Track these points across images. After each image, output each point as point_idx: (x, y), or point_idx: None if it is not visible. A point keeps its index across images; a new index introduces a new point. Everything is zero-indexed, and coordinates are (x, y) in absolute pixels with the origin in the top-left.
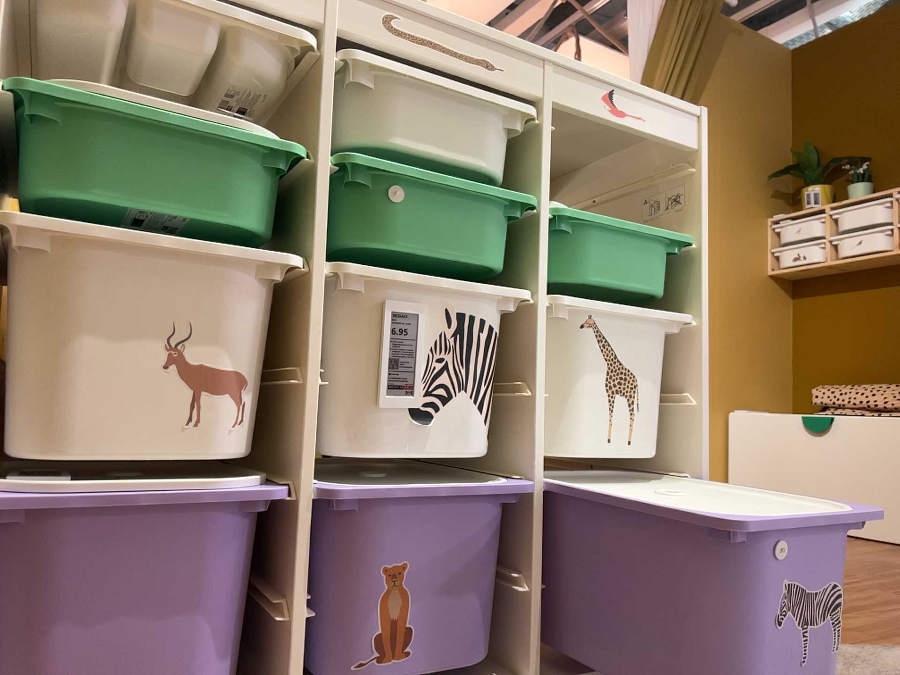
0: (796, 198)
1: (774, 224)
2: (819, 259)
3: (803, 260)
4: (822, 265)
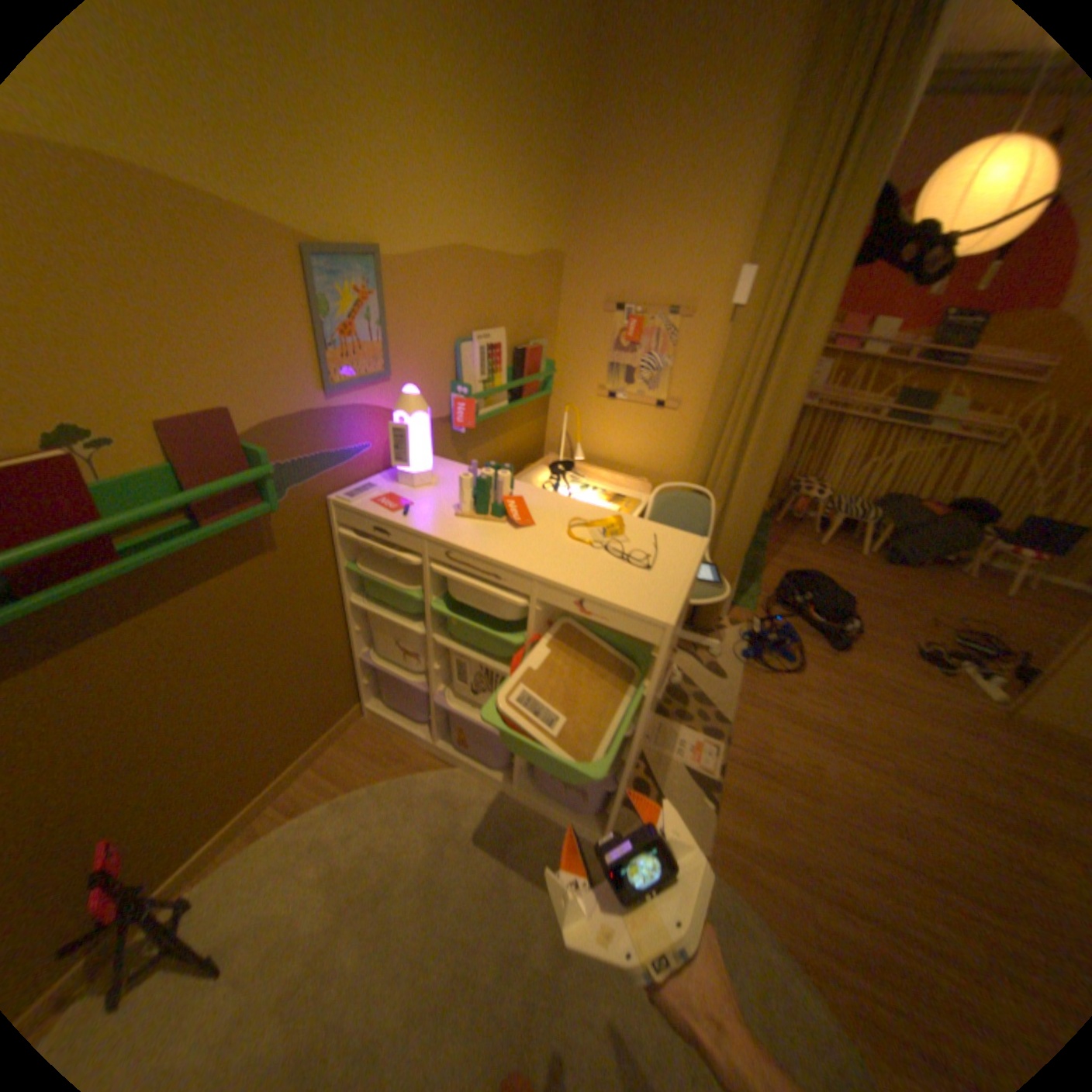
0: None
1: None
2: None
3: None
4: None
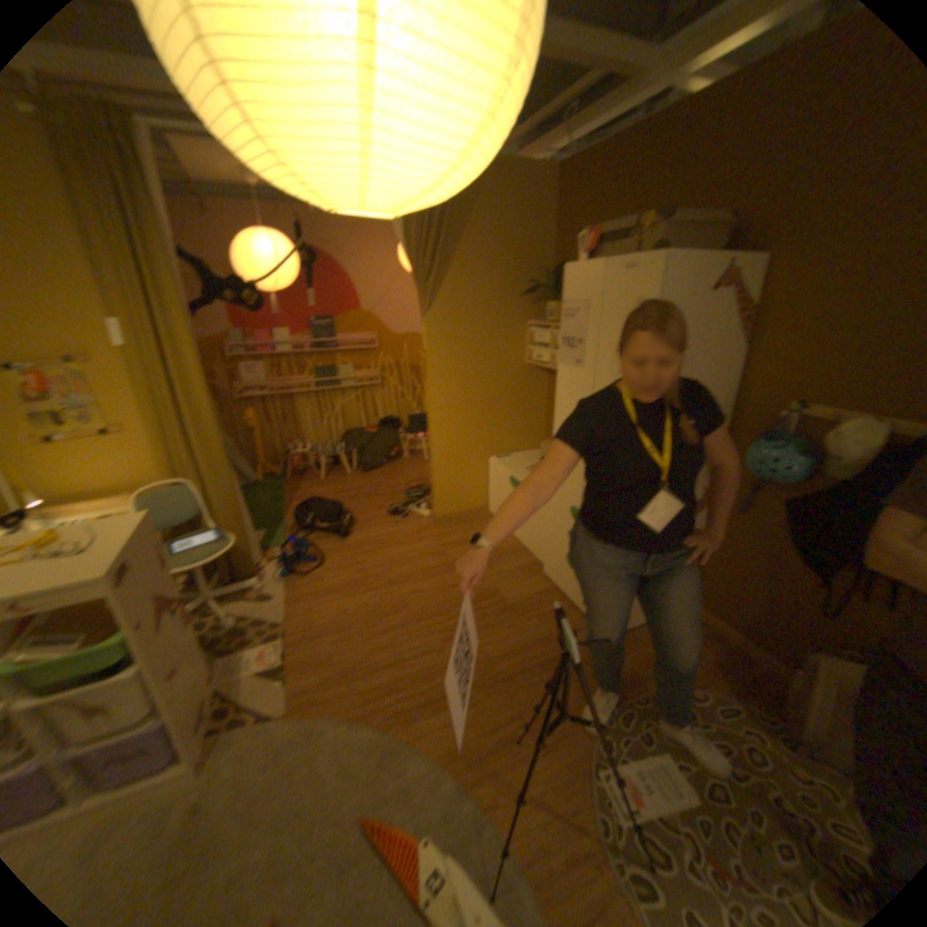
0: (546, 309)
1: (531, 329)
2: (549, 363)
3: (543, 361)
4: (550, 368)
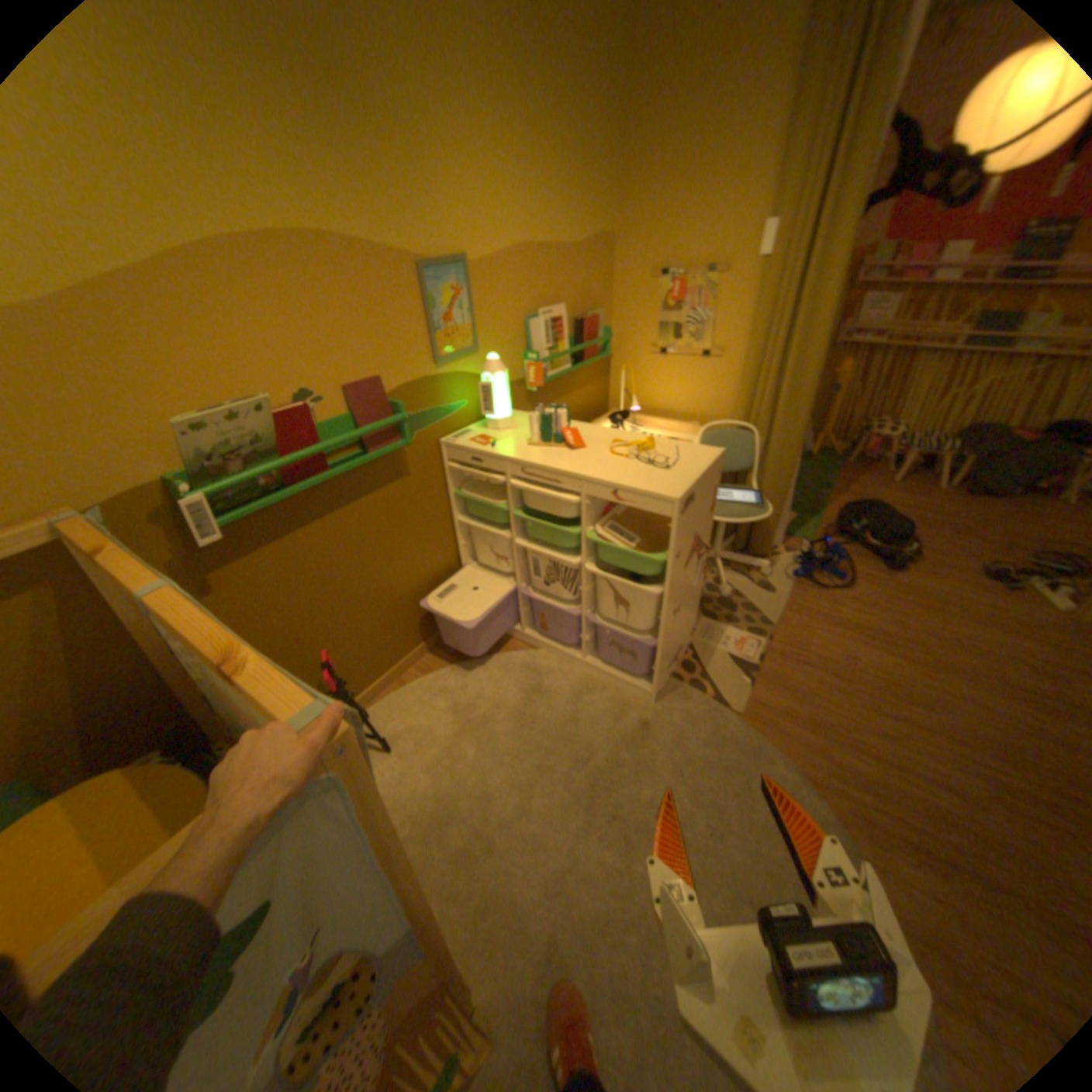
0: None
1: None
2: None
3: None
4: None
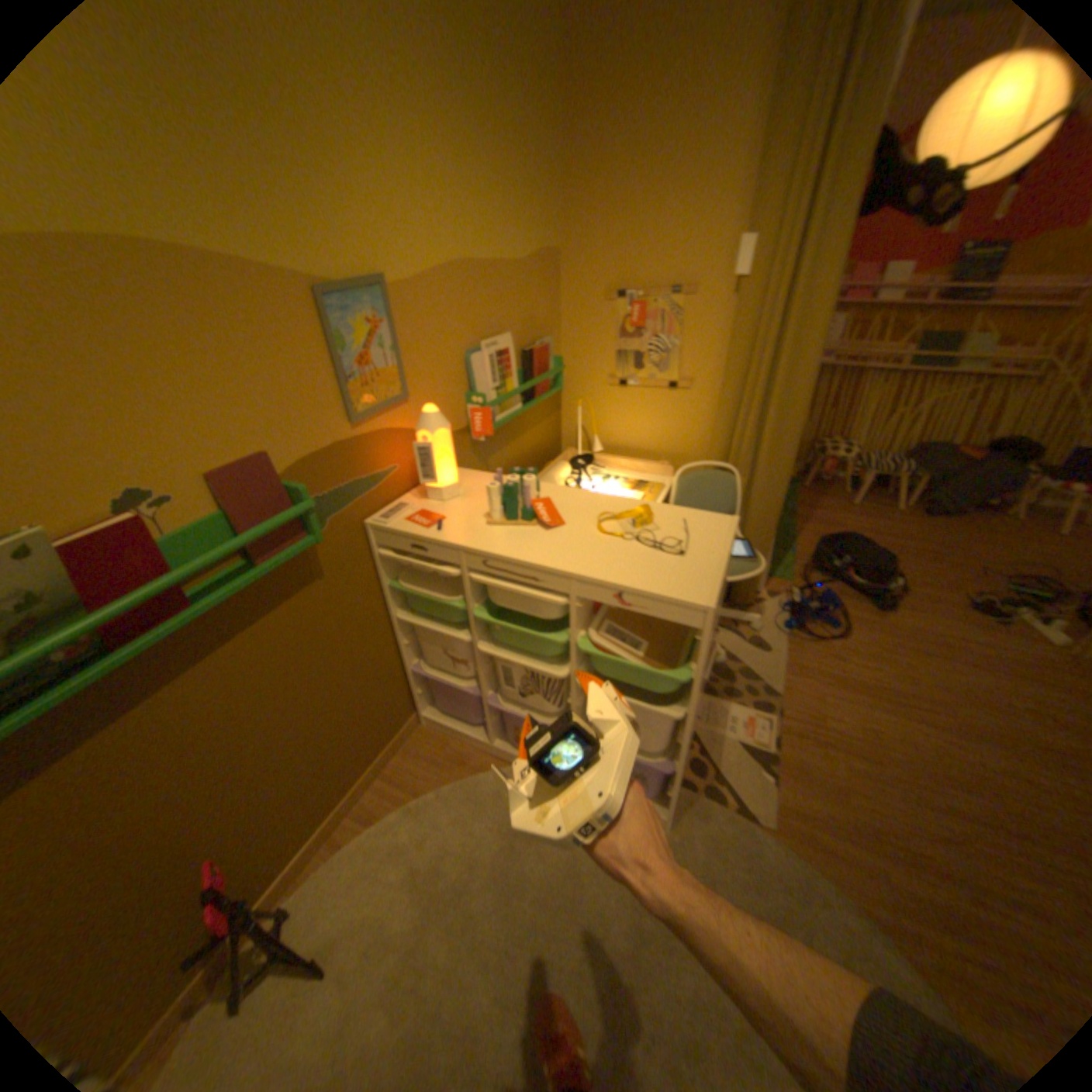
0: None
1: None
2: None
3: None
4: None
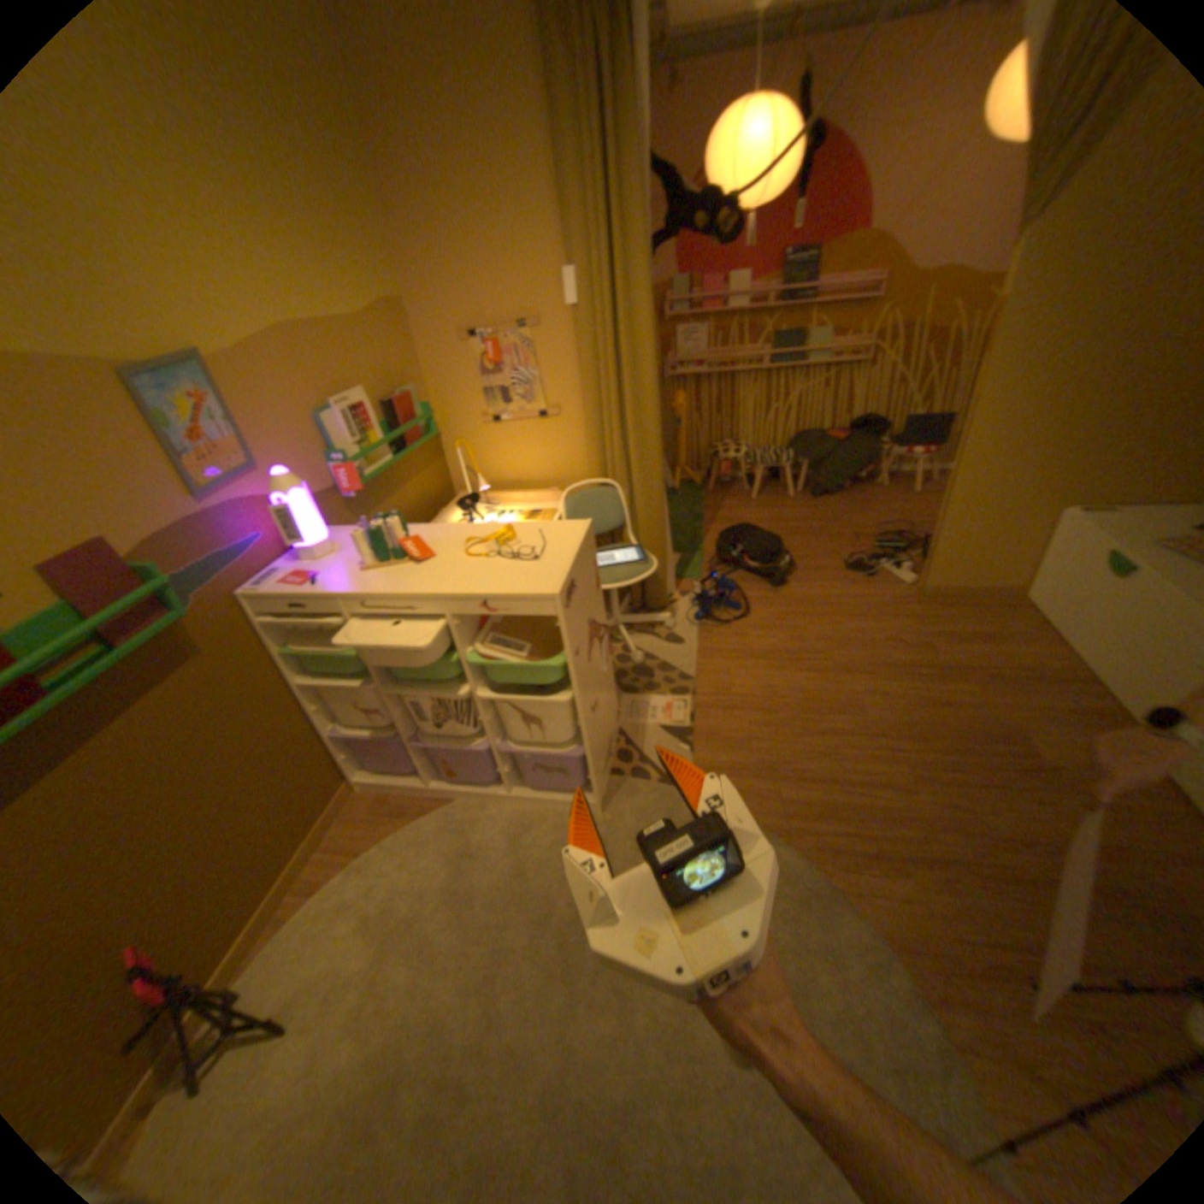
0: None
1: None
2: None
3: None
4: None
